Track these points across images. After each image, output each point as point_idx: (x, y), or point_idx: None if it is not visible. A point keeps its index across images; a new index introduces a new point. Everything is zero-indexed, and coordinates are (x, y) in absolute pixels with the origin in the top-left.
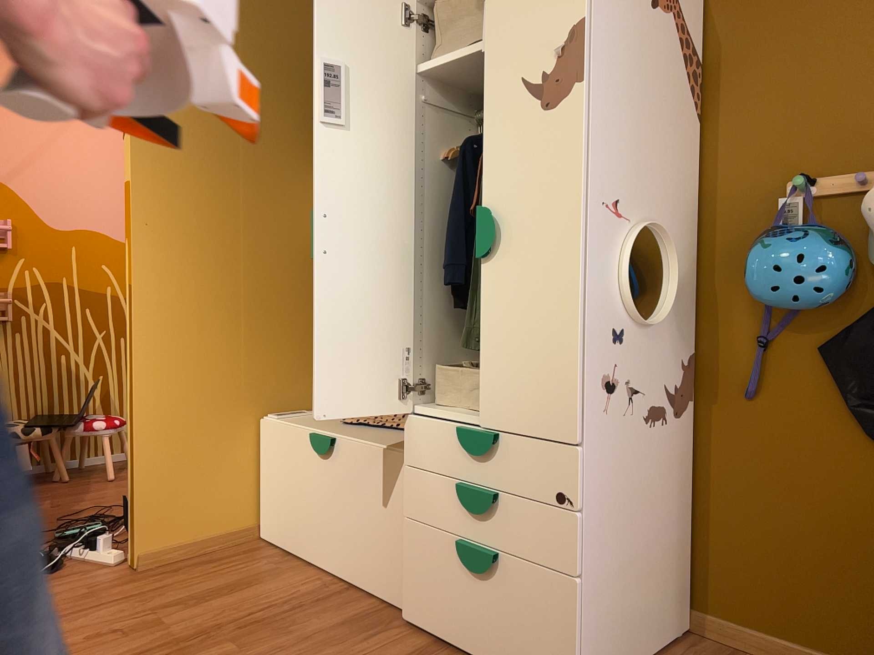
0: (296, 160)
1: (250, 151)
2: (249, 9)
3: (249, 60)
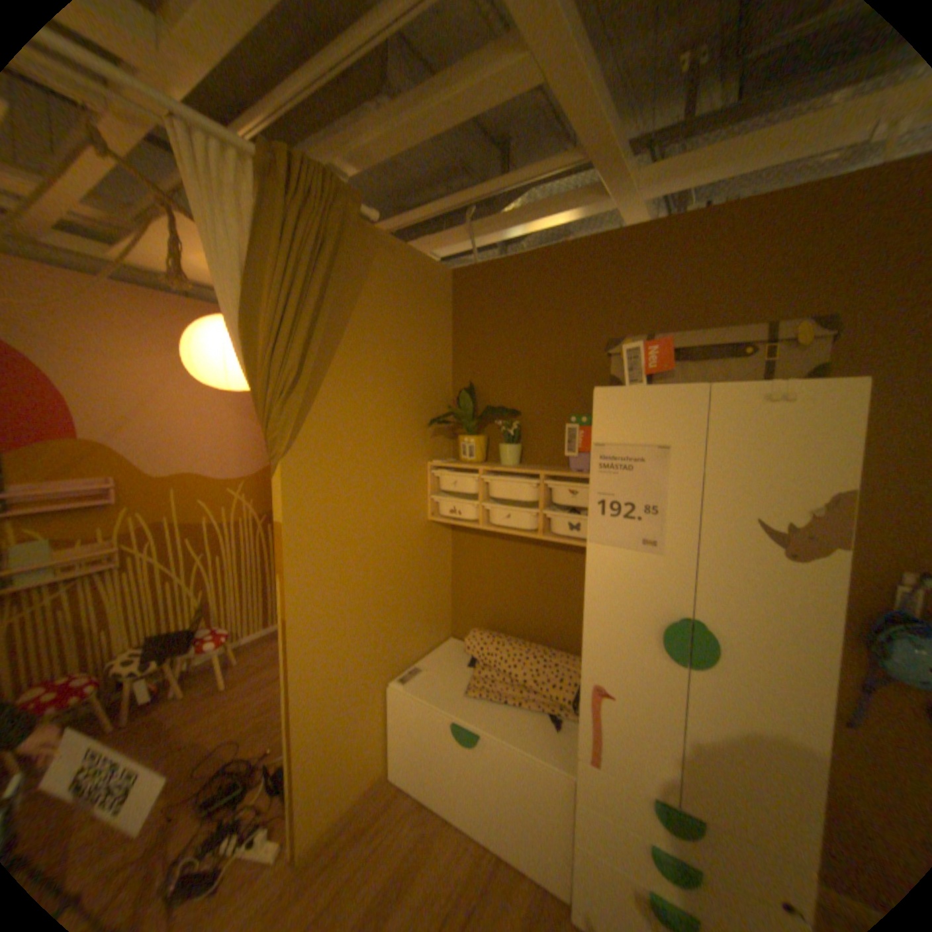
0: (408, 459)
1: (375, 463)
2: (373, 332)
3: (374, 381)
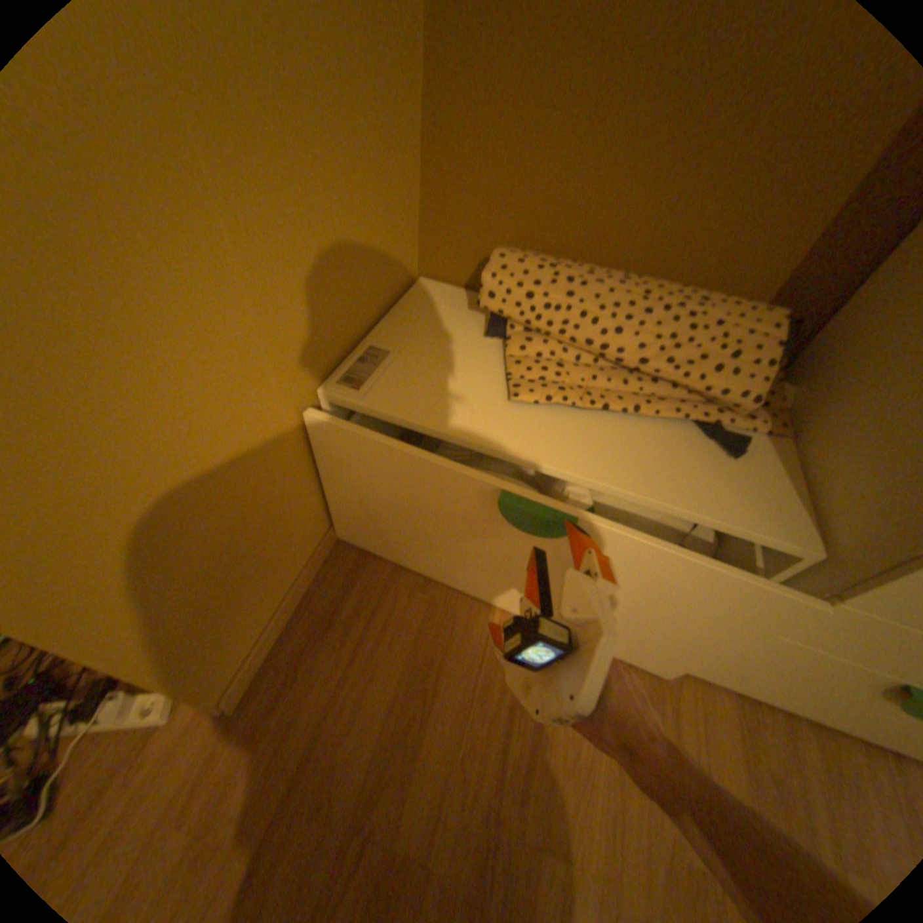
0: None
1: None
2: None
3: None
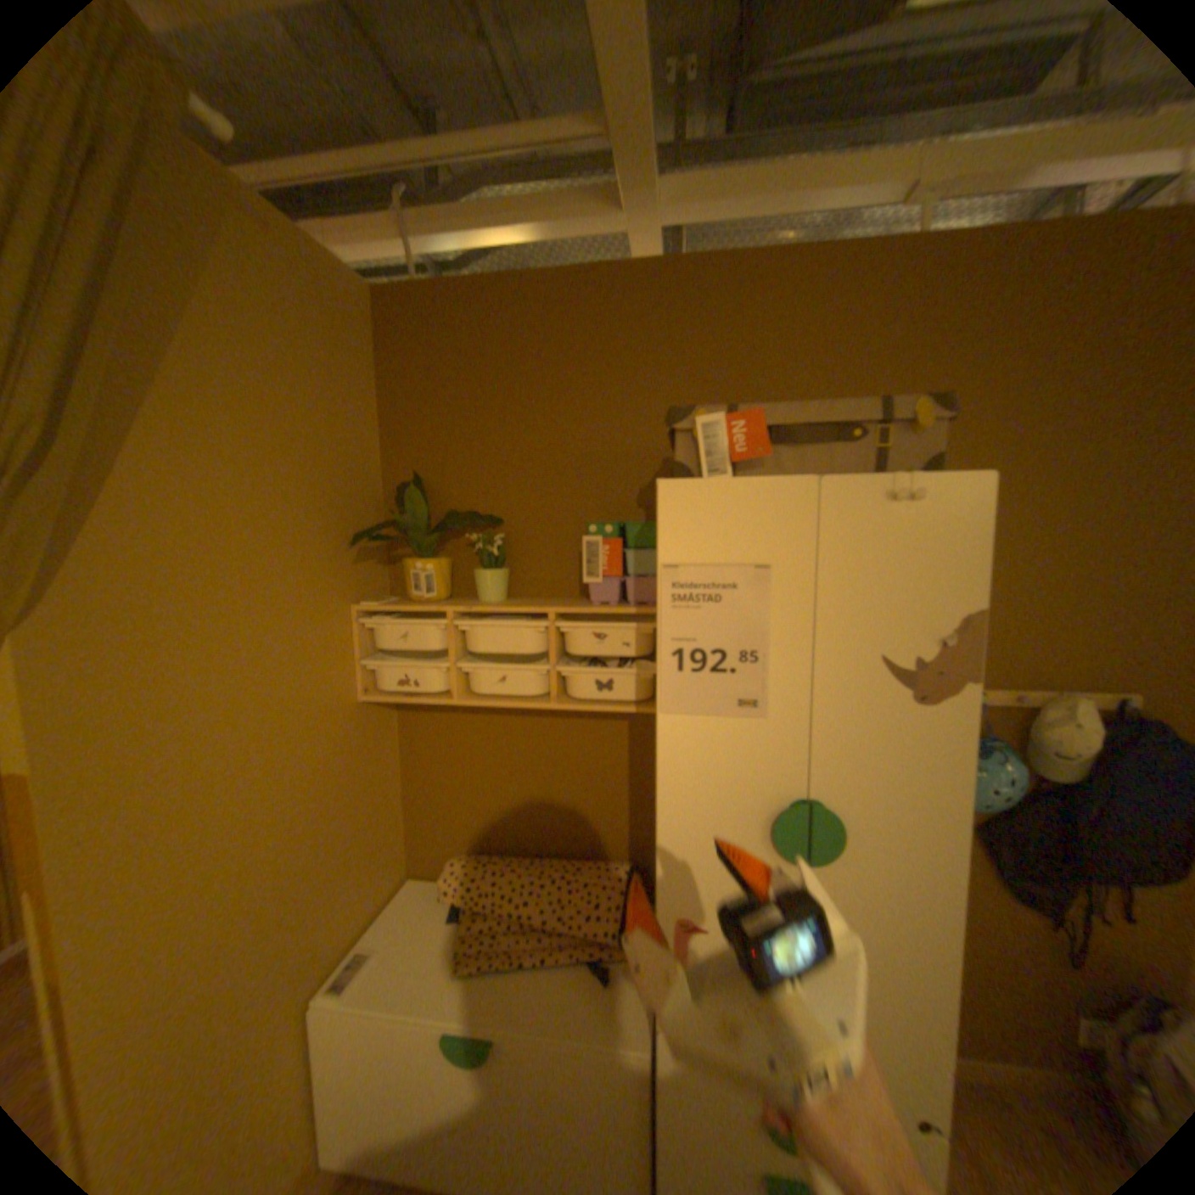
0: (317, 604)
1: (254, 616)
2: (231, 369)
3: (240, 462)
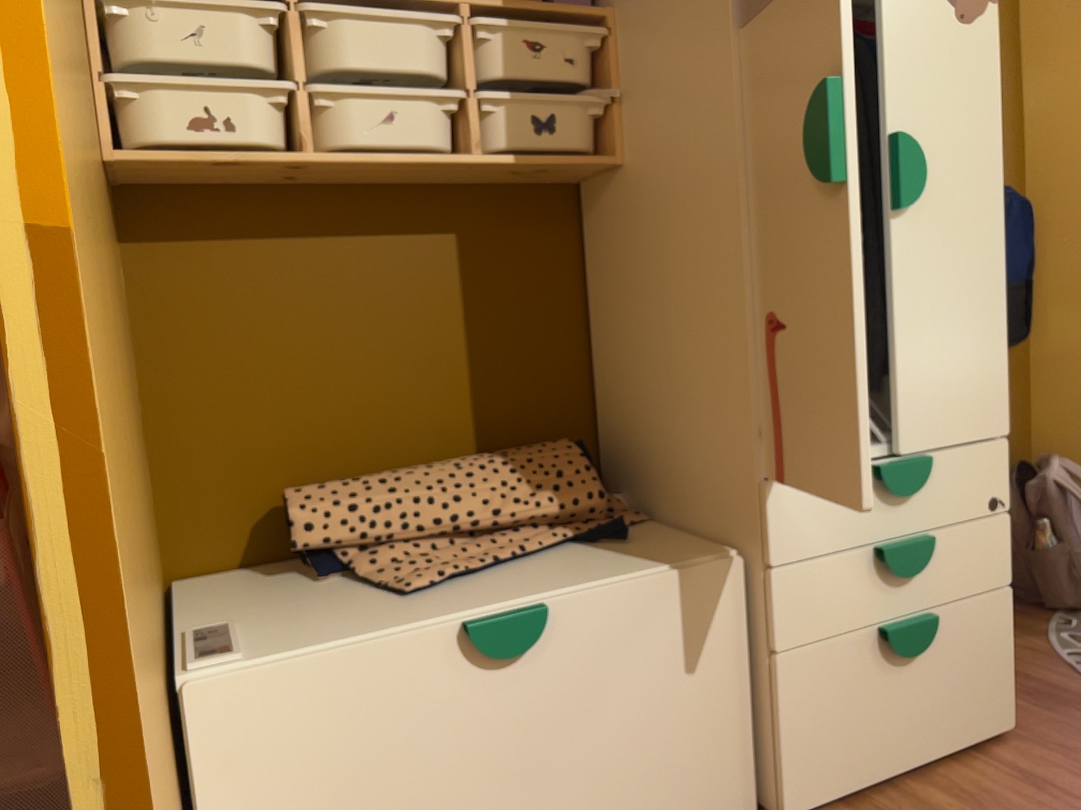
0: None
1: None
2: None
3: None
